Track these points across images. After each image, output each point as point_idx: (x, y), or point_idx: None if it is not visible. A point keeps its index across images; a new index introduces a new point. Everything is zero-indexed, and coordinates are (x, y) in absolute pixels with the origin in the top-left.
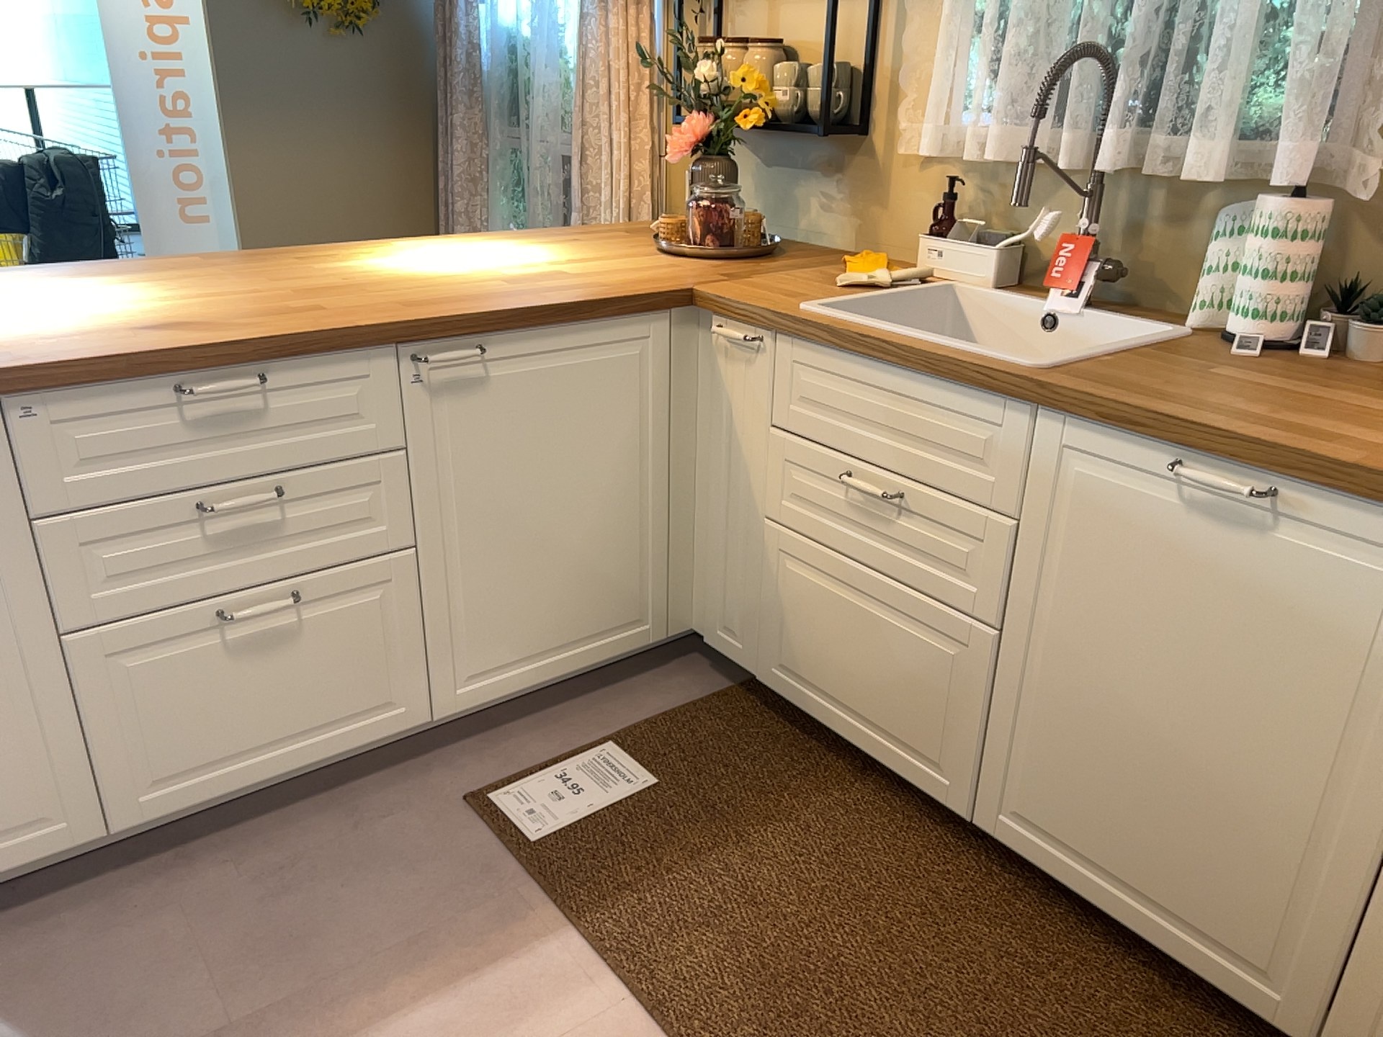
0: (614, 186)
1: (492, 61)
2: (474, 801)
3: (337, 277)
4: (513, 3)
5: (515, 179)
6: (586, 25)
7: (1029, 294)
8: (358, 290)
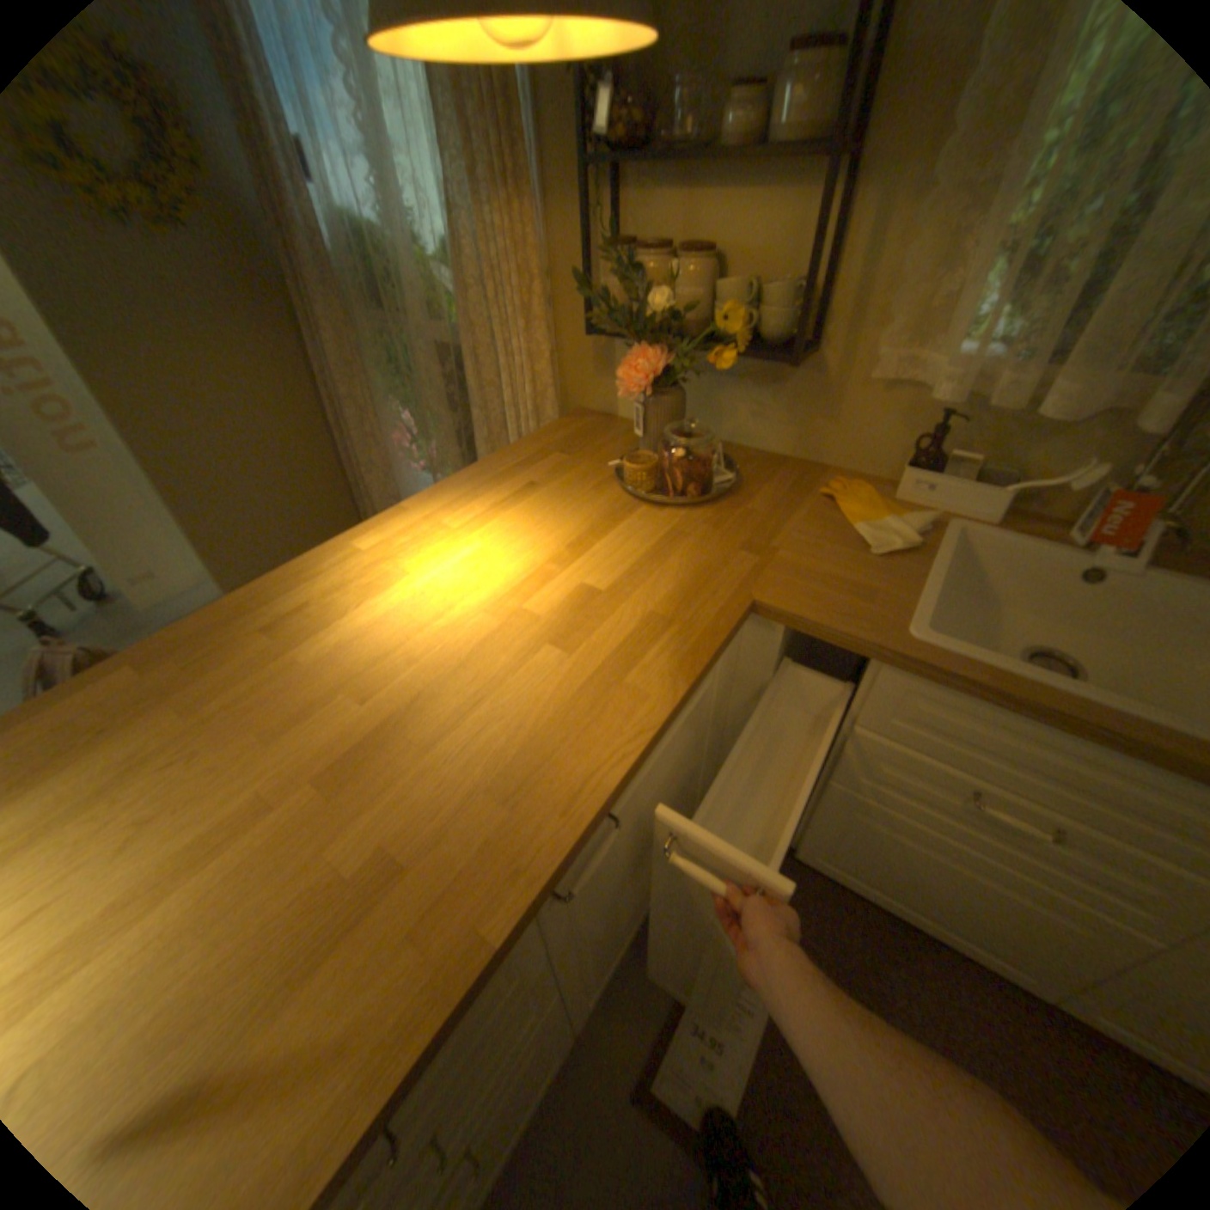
0: (519, 388)
1: (334, 242)
2: (643, 1105)
3: (343, 691)
4: (341, 175)
5: (388, 359)
6: (456, 214)
7: (1041, 528)
8: (397, 742)
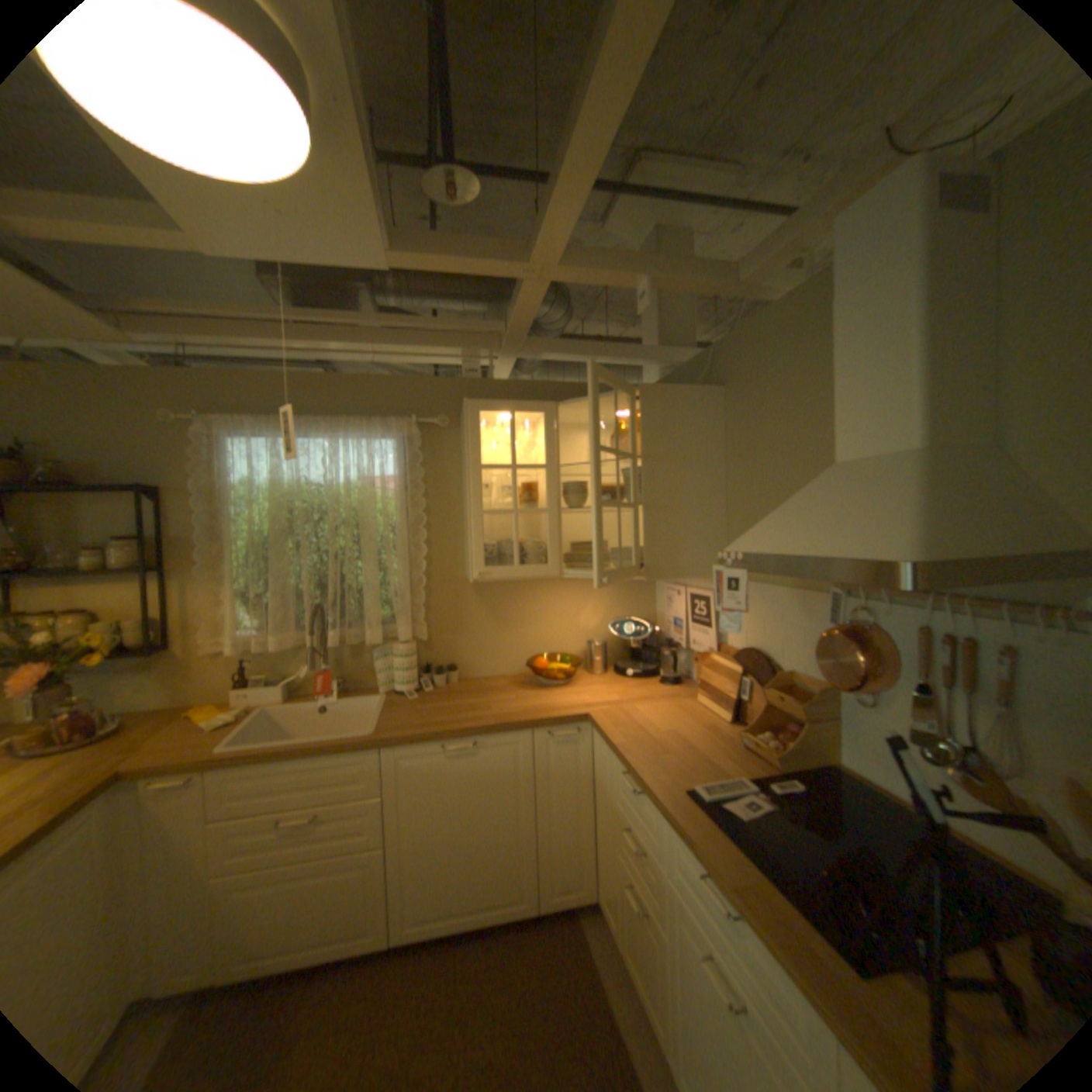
0: None
1: None
2: None
3: None
4: None
5: None
6: None
7: (302, 700)
8: None
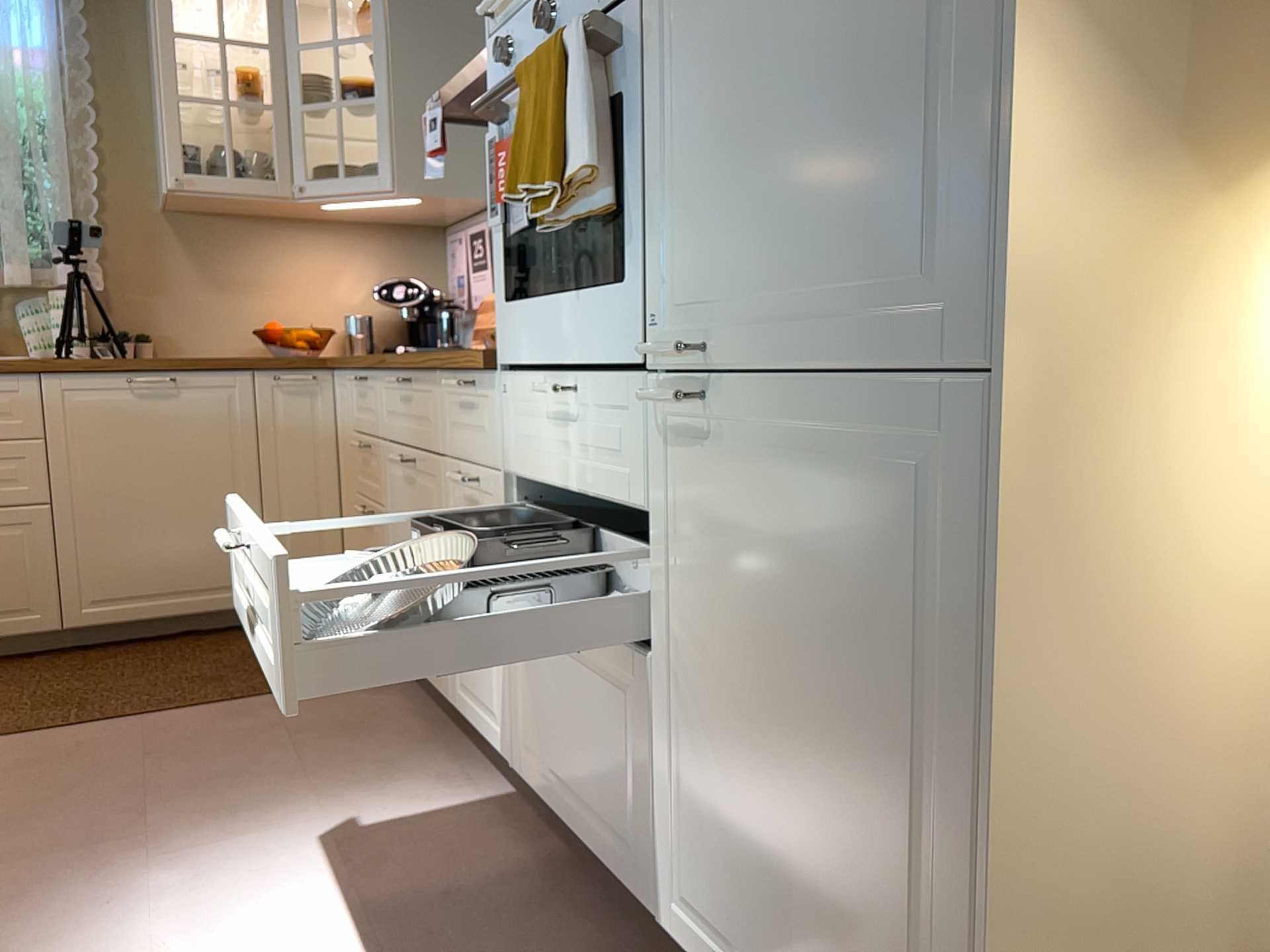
0: None
1: None
2: None
3: None
4: None
5: None
6: None
7: None
8: None
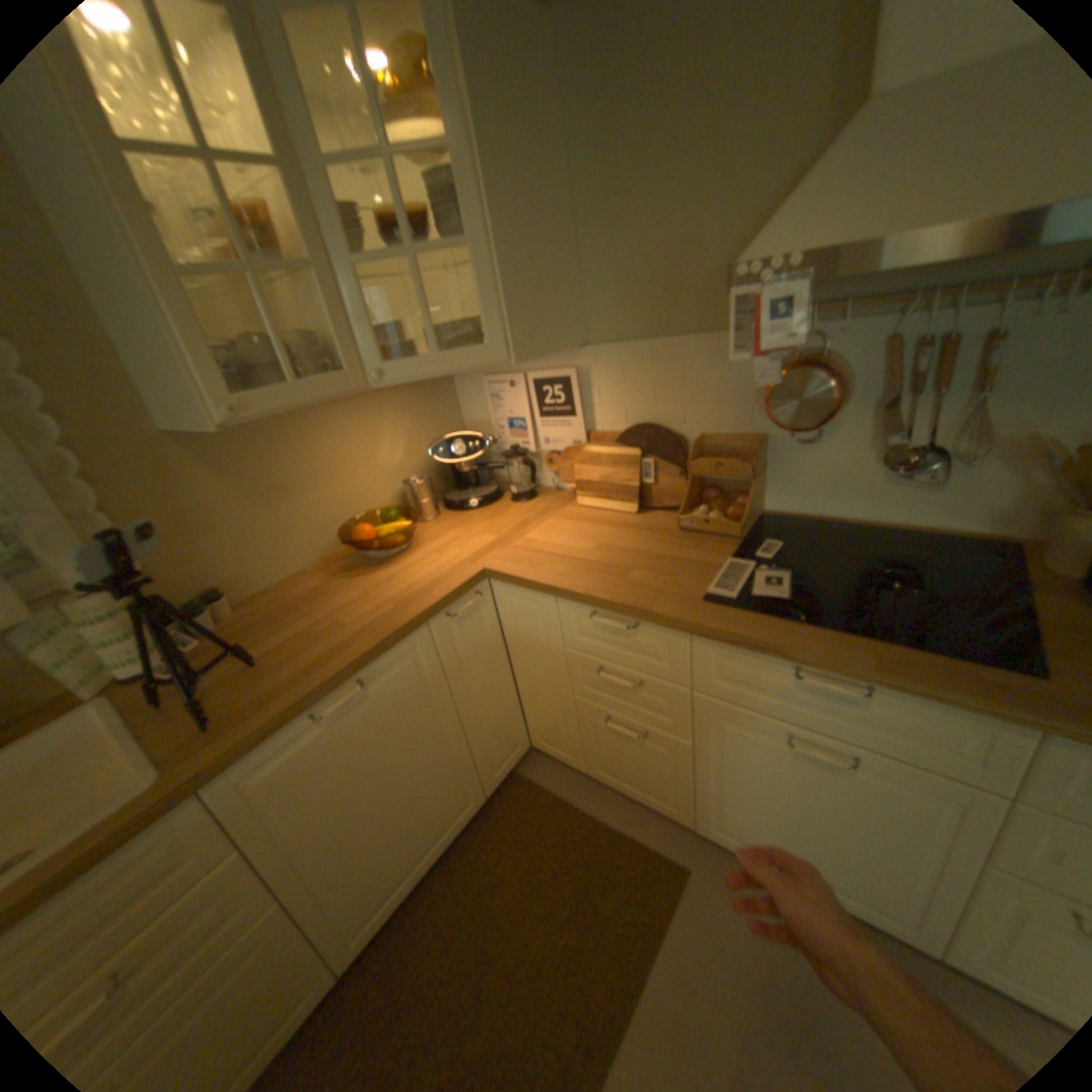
0: None
1: None
2: None
3: None
4: None
5: None
6: None
7: None
8: None
